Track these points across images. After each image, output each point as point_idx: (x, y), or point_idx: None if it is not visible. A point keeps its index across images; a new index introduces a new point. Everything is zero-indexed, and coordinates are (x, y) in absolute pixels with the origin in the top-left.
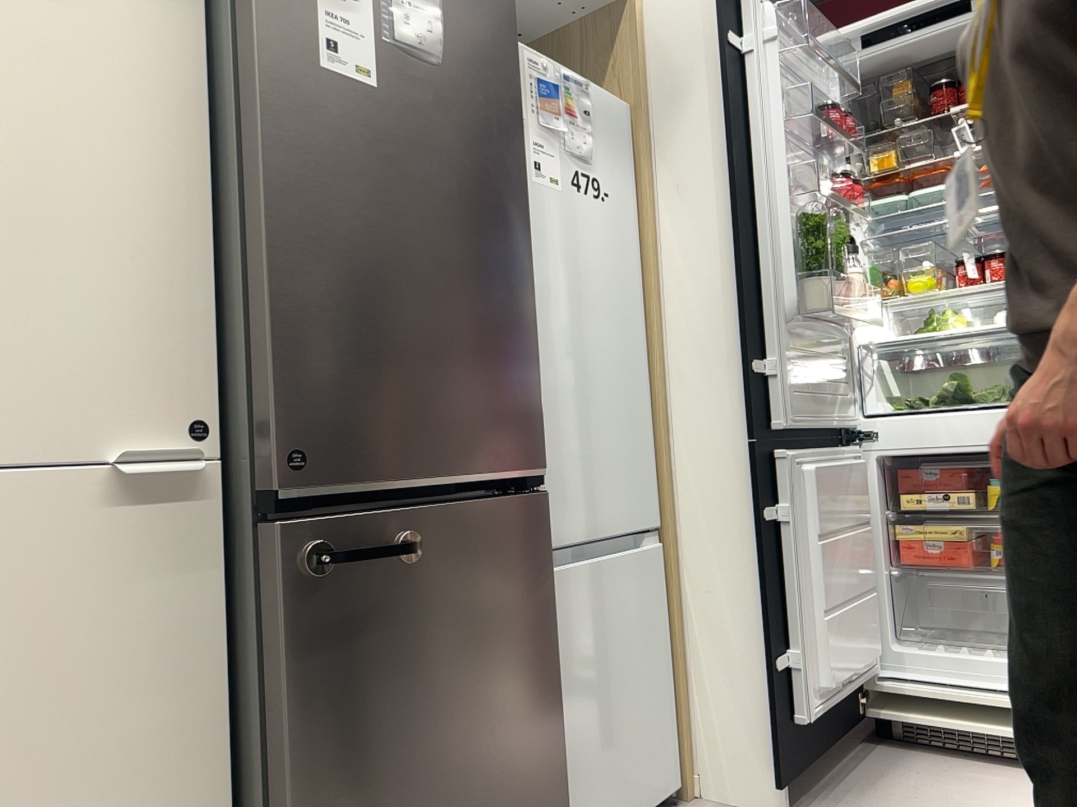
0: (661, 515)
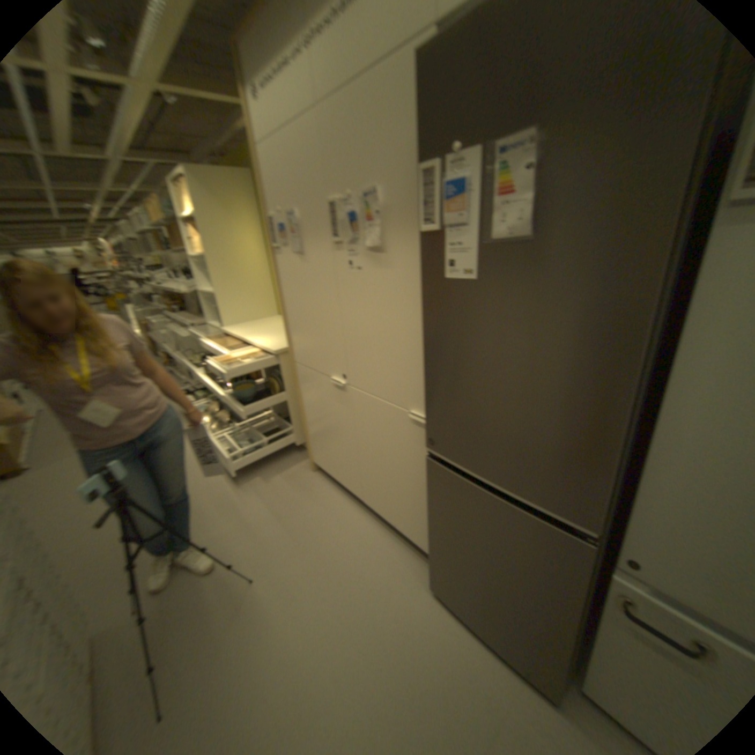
0: None
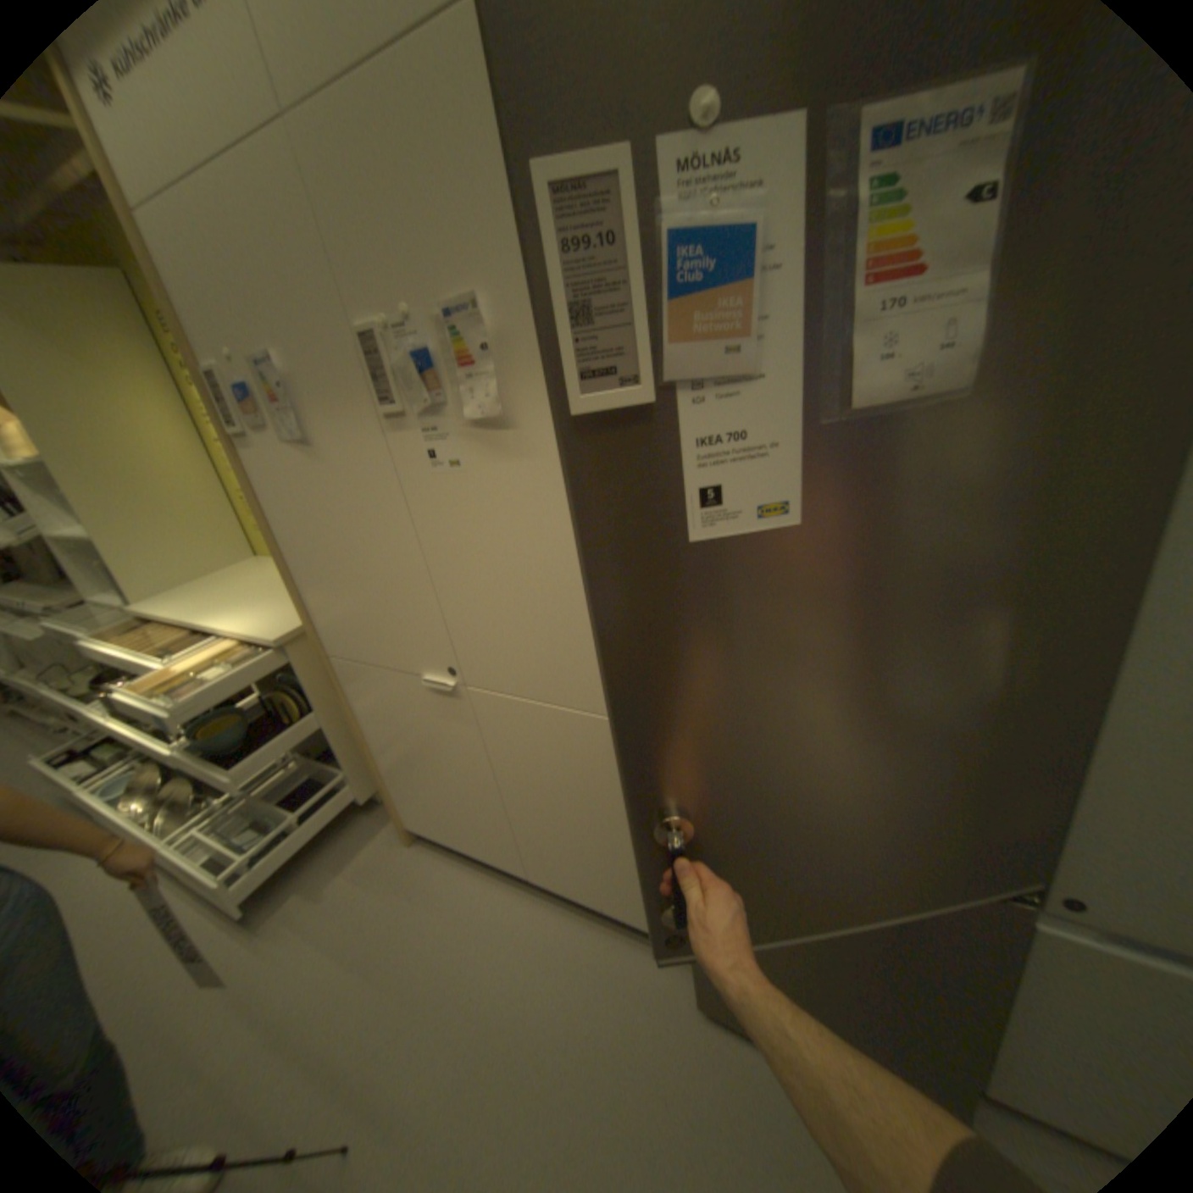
0: None
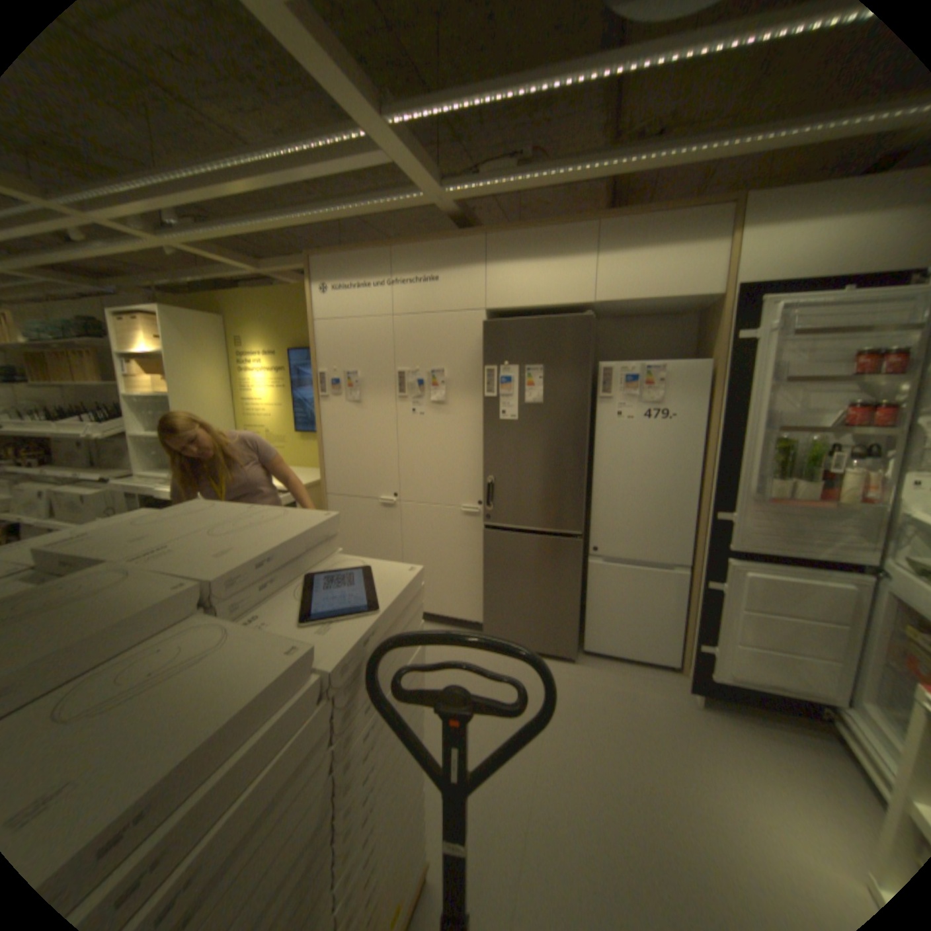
0: (695, 562)
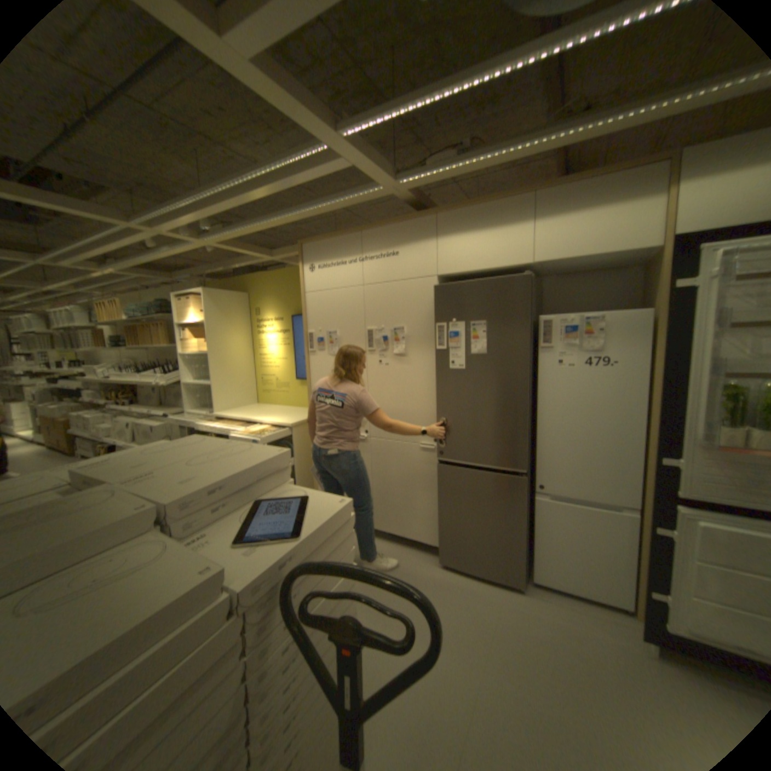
0: (645, 506)
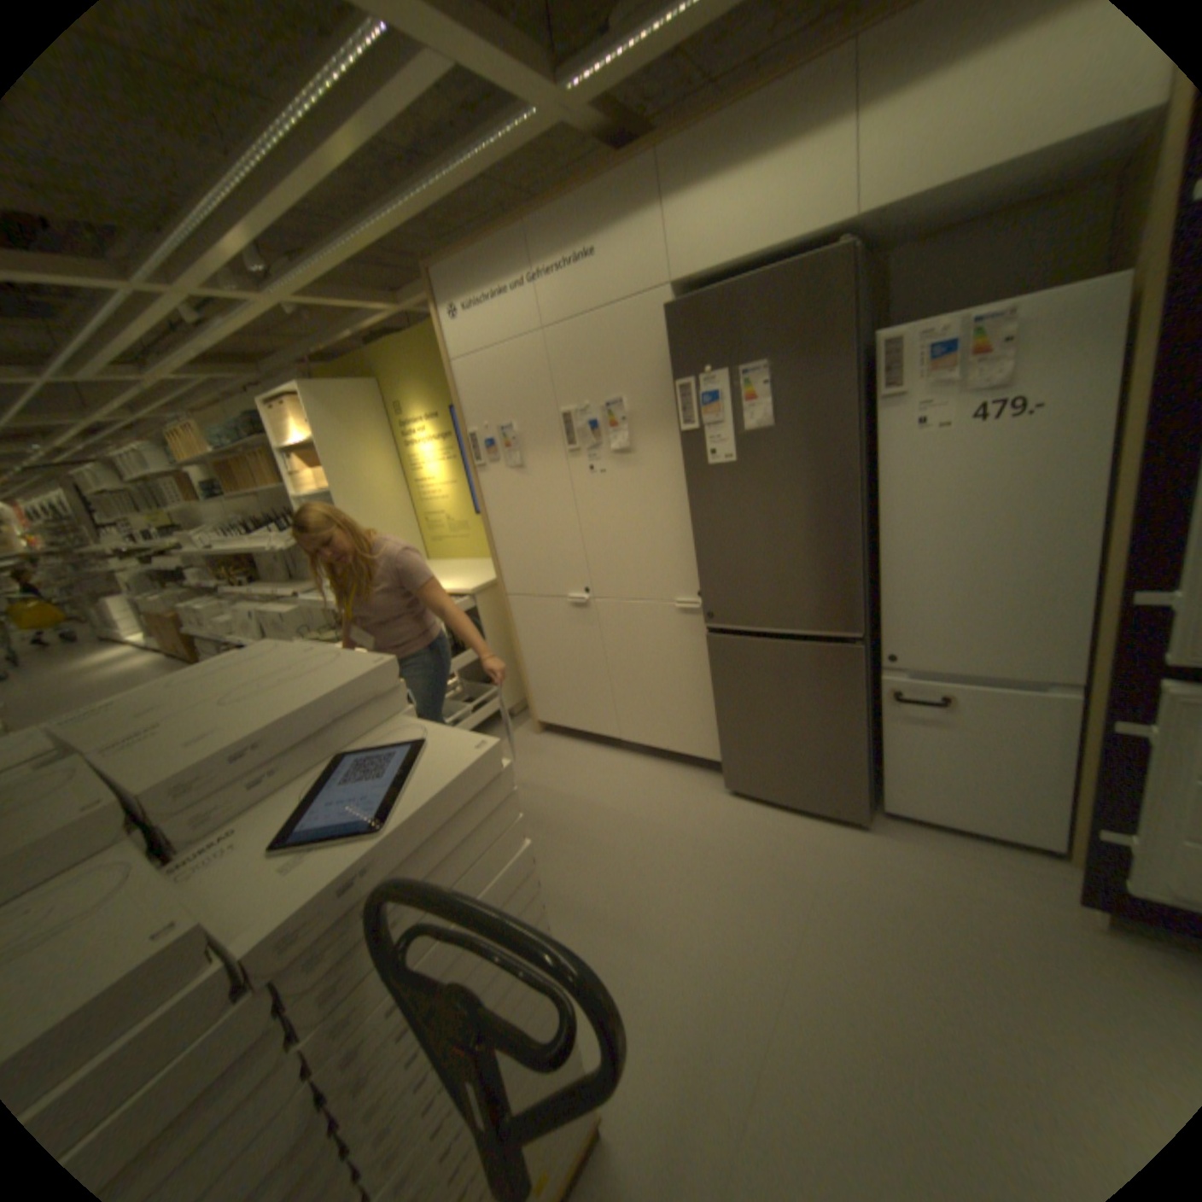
0: (1095, 677)
